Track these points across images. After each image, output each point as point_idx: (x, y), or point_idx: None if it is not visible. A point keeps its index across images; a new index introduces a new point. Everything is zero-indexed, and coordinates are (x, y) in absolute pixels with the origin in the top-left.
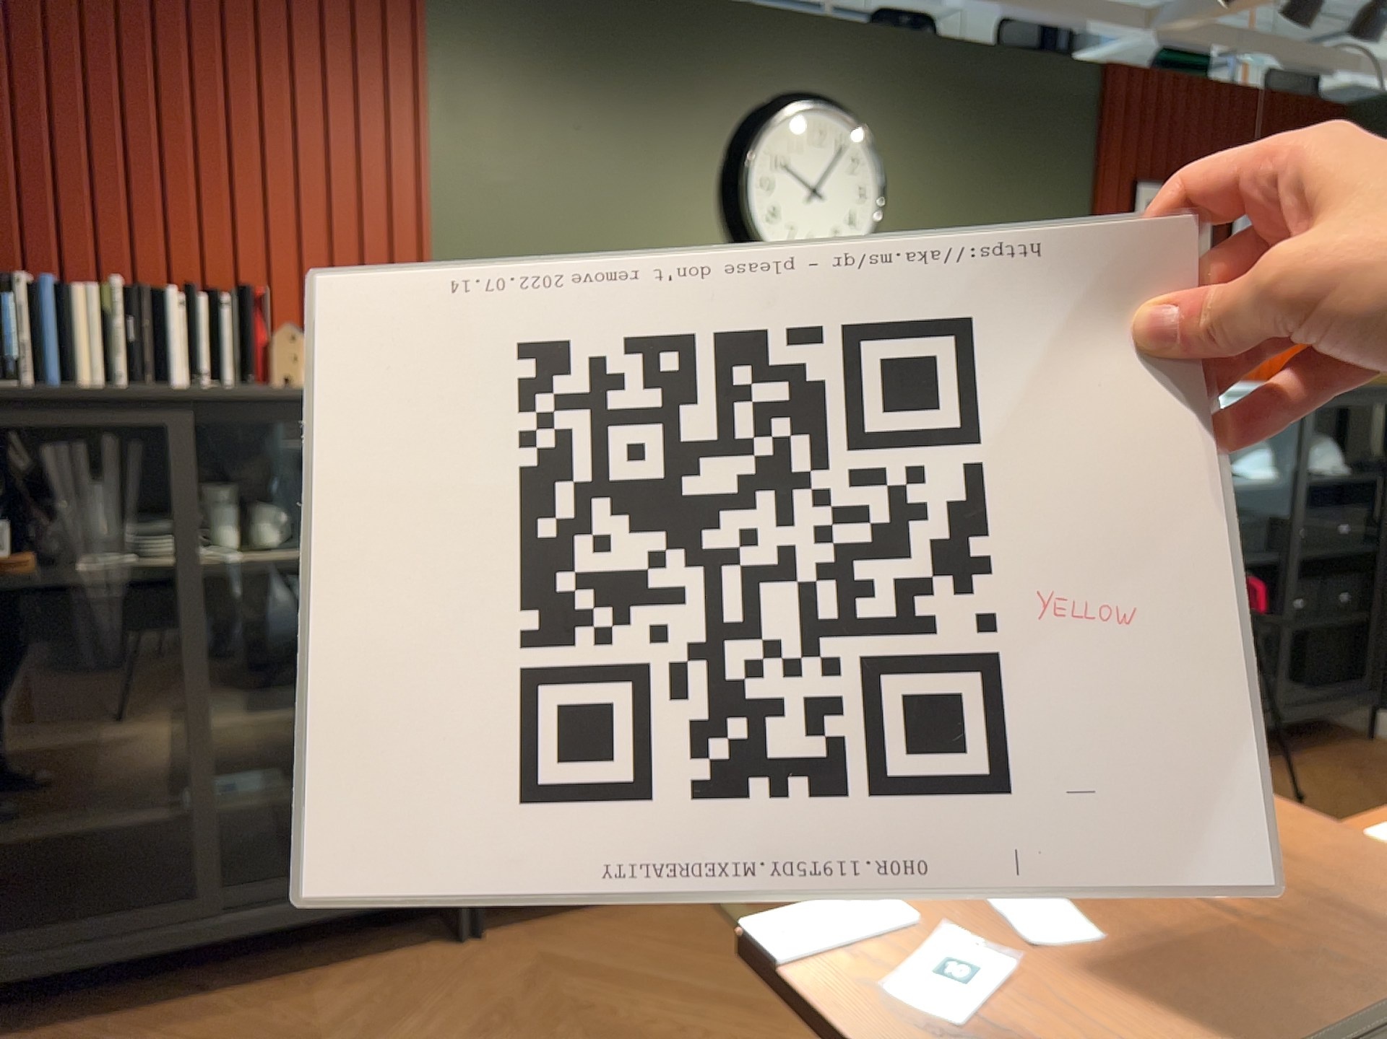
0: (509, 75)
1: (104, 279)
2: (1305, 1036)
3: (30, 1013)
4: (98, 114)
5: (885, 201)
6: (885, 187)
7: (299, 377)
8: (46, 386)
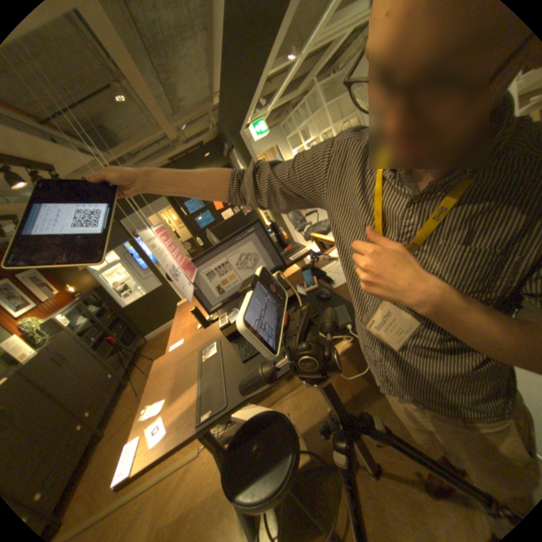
0: None
1: None
2: (192, 373)
3: None
4: None
5: None
6: None
7: None
8: None
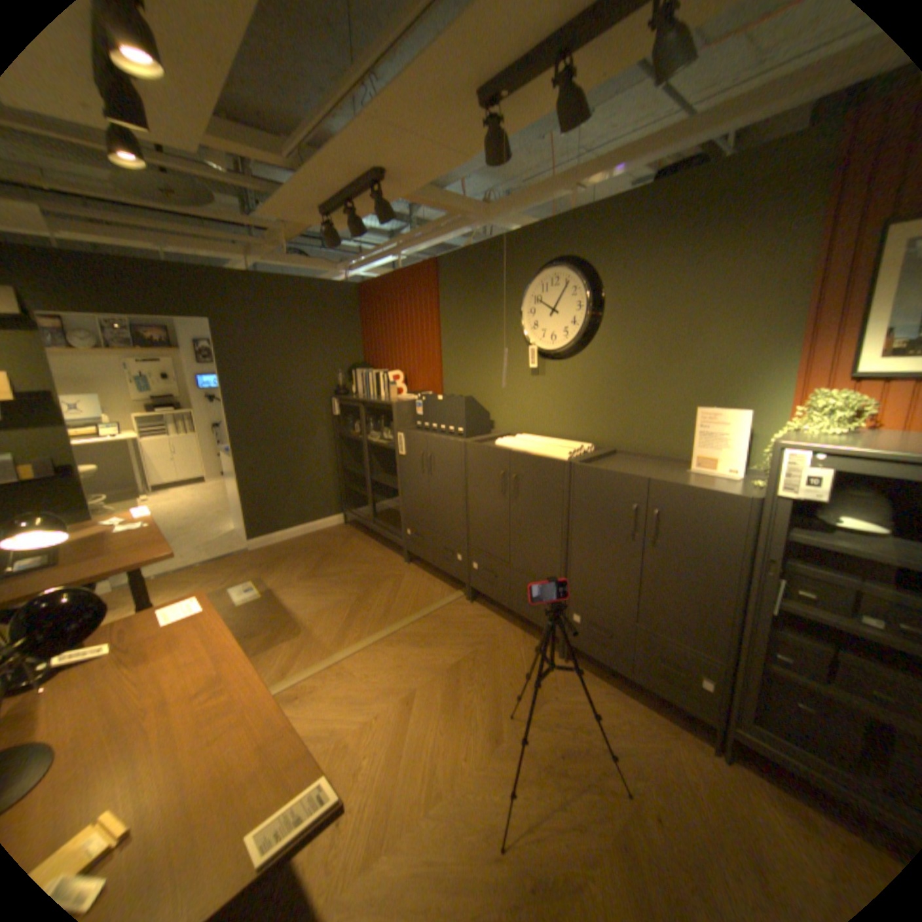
0: (457, 291)
1: (390, 370)
2: (73, 550)
3: (365, 529)
4: (389, 329)
5: (587, 307)
6: (595, 298)
7: (392, 397)
8: (366, 397)
